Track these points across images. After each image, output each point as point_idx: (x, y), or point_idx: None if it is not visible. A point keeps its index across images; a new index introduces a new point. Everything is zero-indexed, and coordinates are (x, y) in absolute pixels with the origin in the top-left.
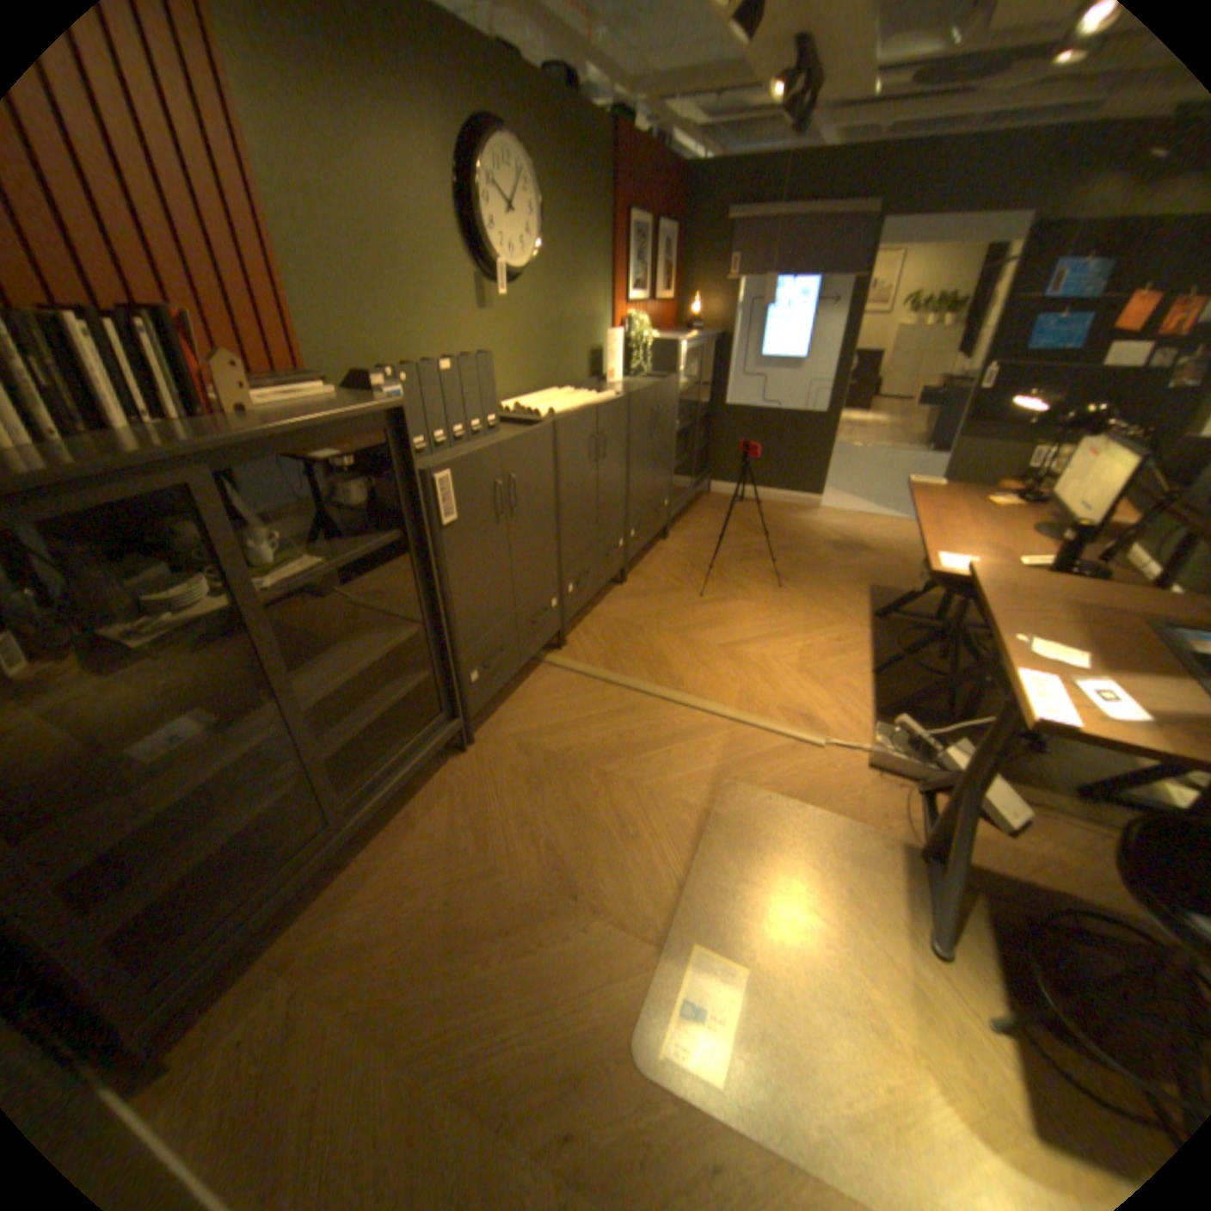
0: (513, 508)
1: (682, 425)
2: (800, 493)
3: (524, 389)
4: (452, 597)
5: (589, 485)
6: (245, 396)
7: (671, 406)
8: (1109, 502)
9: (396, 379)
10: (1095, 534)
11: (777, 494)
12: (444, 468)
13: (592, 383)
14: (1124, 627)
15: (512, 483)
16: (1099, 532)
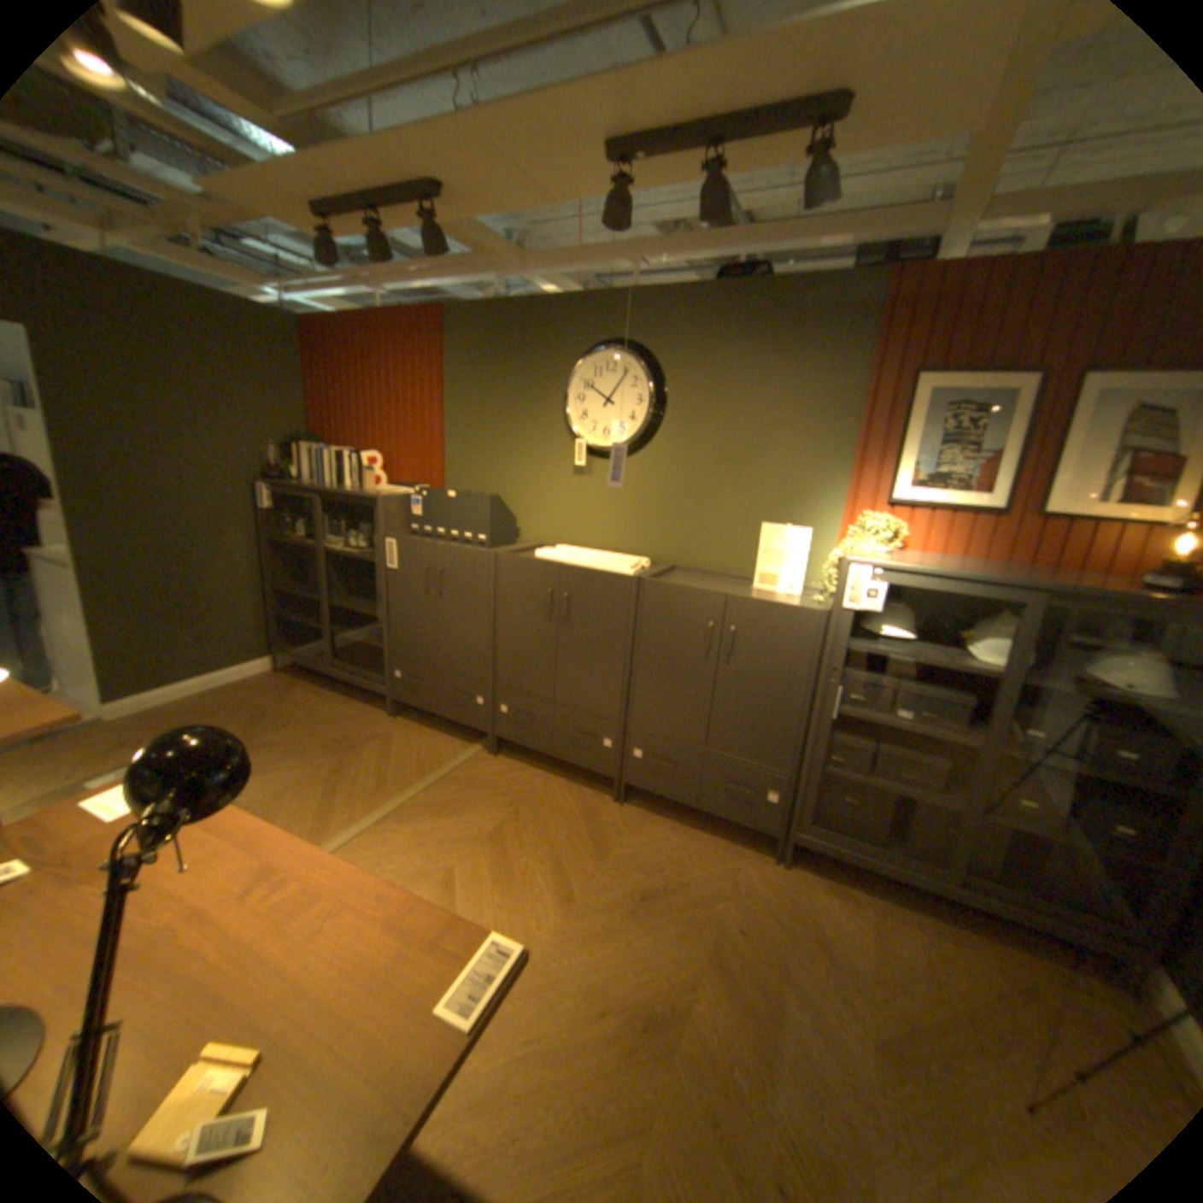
0: (439, 590)
1: (928, 727)
2: None
3: (619, 548)
4: (387, 610)
5: (539, 632)
6: (383, 485)
7: (790, 646)
8: None
9: (418, 492)
10: None
11: None
12: (391, 536)
13: (741, 579)
14: None
15: (438, 572)
16: None
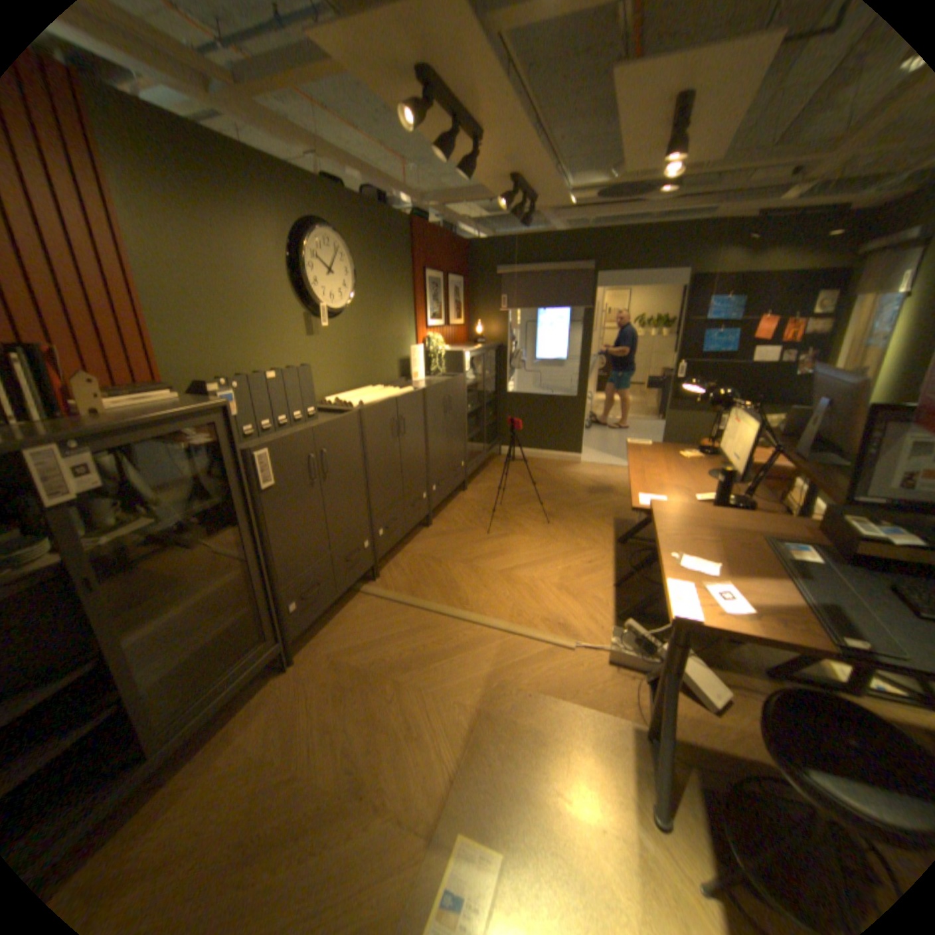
0: (325, 473)
1: (473, 408)
2: (565, 453)
3: (346, 387)
4: (270, 544)
5: (393, 454)
6: (103, 402)
7: (460, 395)
8: (747, 454)
9: (228, 386)
10: (738, 477)
11: (549, 454)
12: (262, 447)
13: (402, 381)
14: (748, 544)
15: (323, 455)
16: (739, 475)
